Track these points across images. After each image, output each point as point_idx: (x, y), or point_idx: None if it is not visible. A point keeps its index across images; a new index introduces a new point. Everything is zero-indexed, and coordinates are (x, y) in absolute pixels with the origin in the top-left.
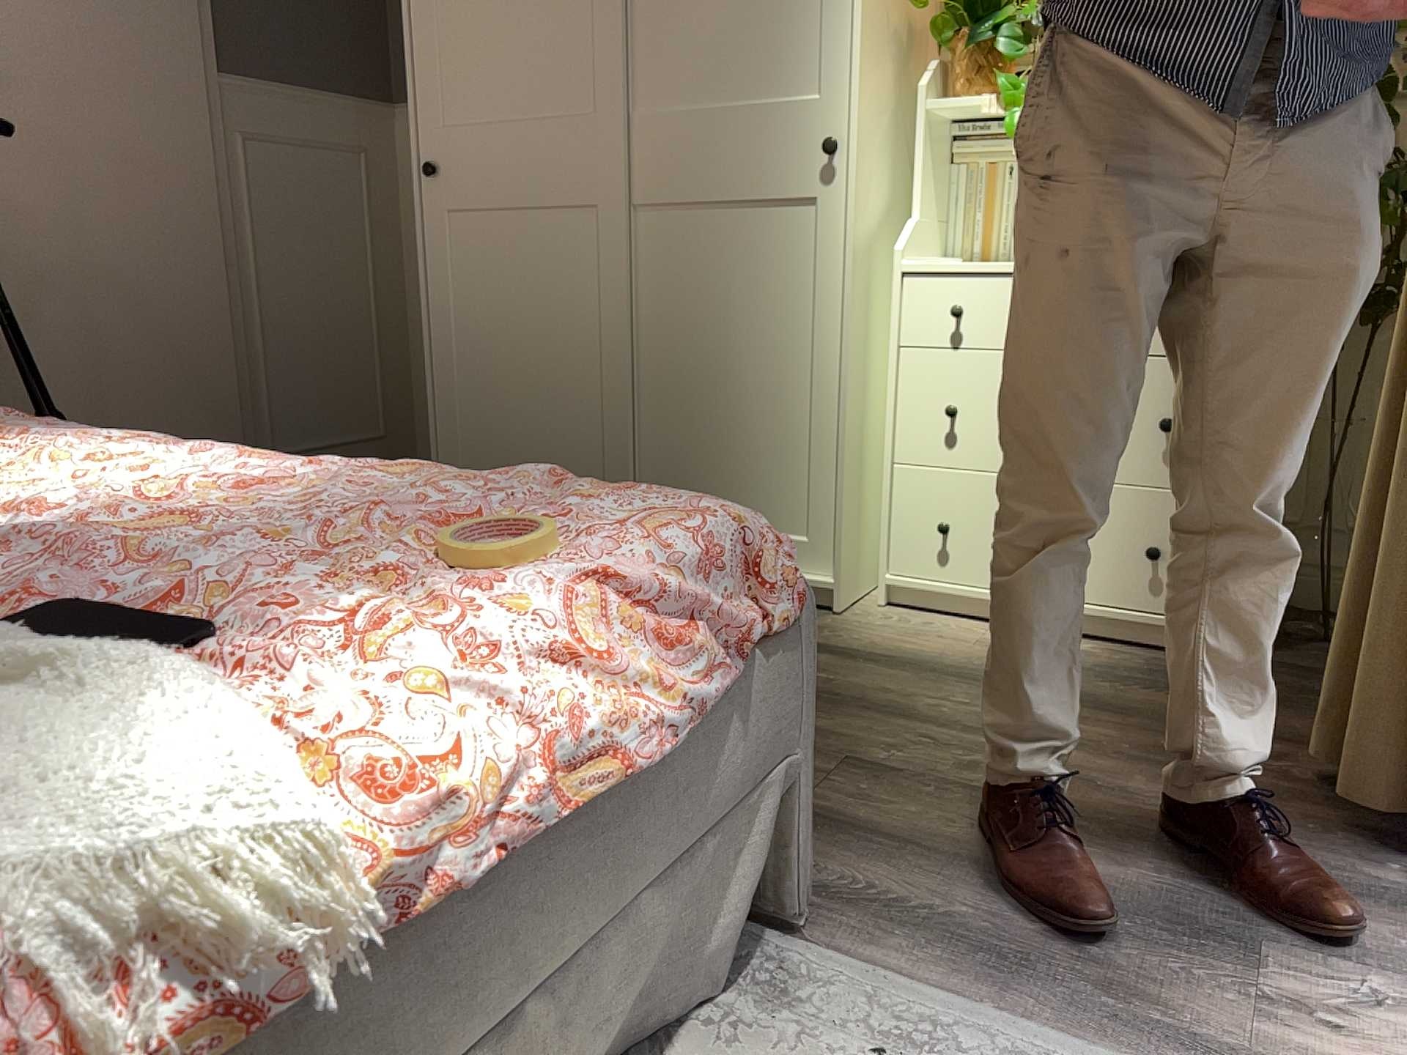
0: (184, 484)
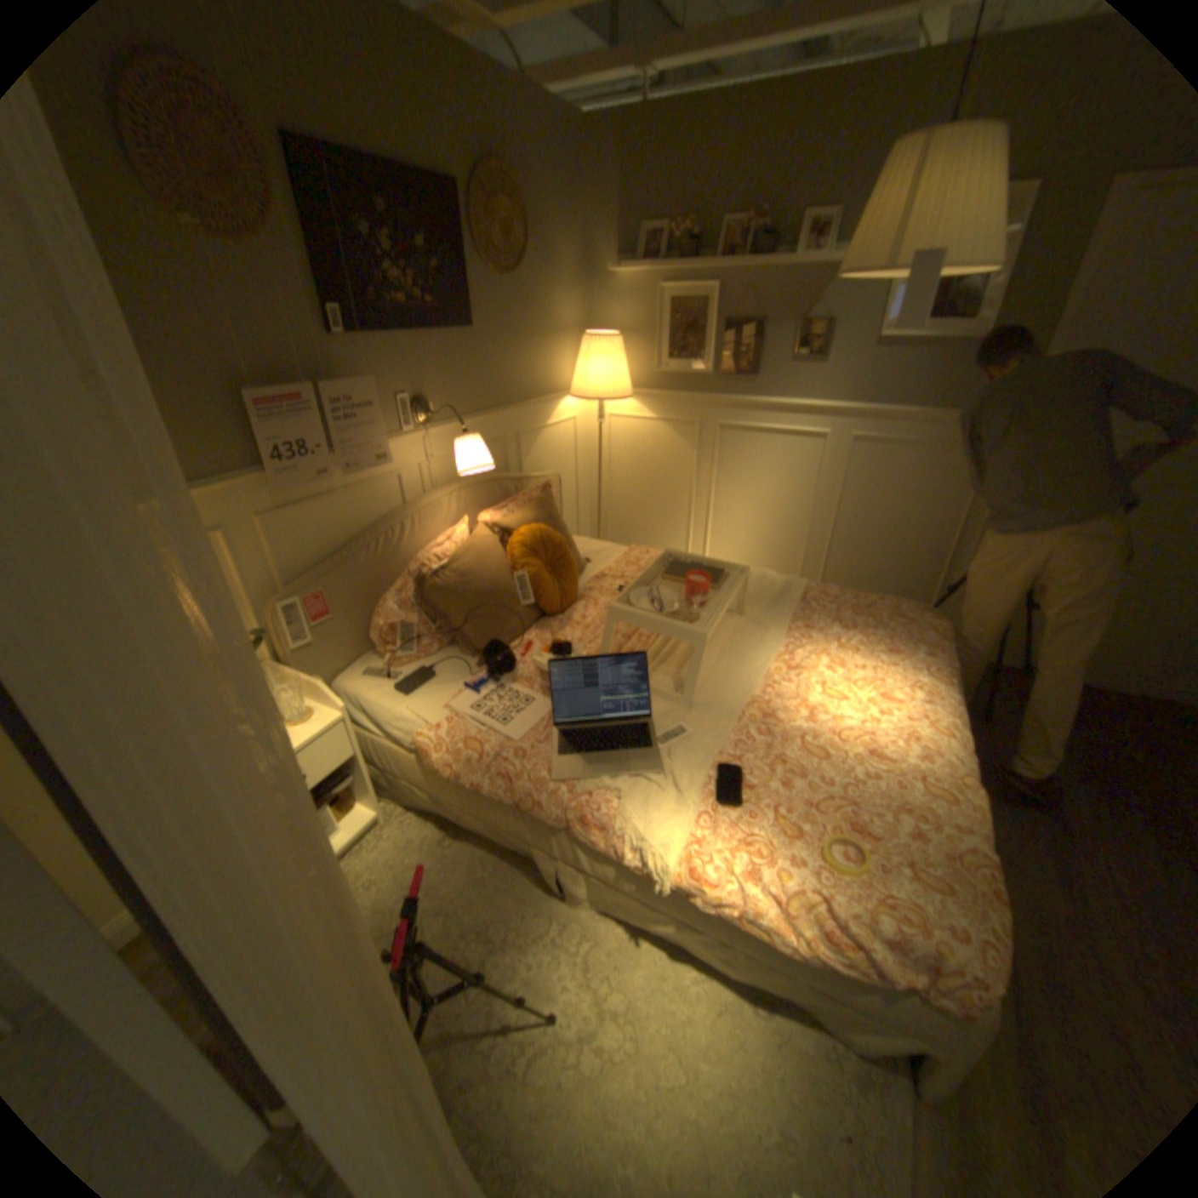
0: (873, 735)
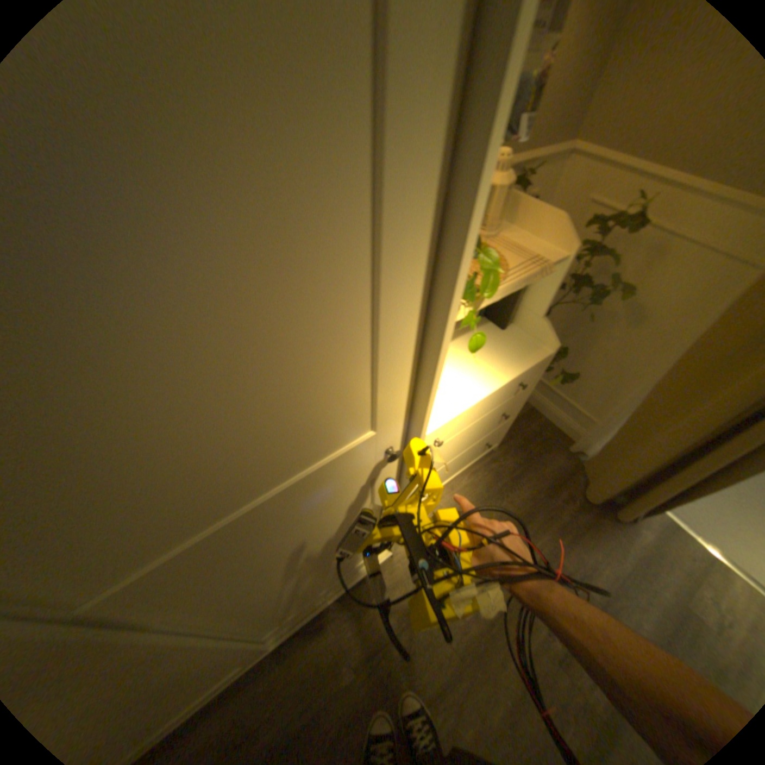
0: None
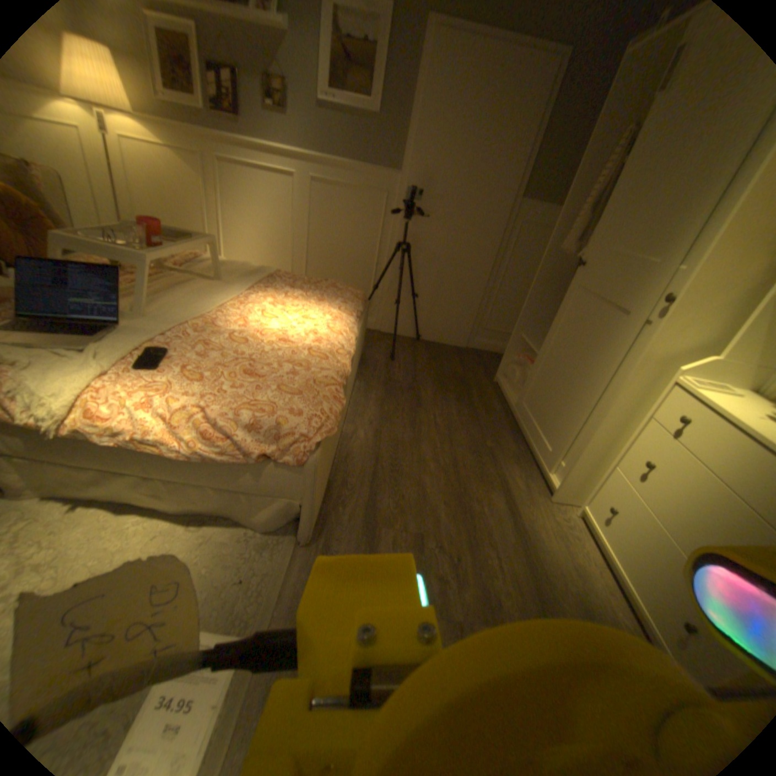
0: (284, 330)
